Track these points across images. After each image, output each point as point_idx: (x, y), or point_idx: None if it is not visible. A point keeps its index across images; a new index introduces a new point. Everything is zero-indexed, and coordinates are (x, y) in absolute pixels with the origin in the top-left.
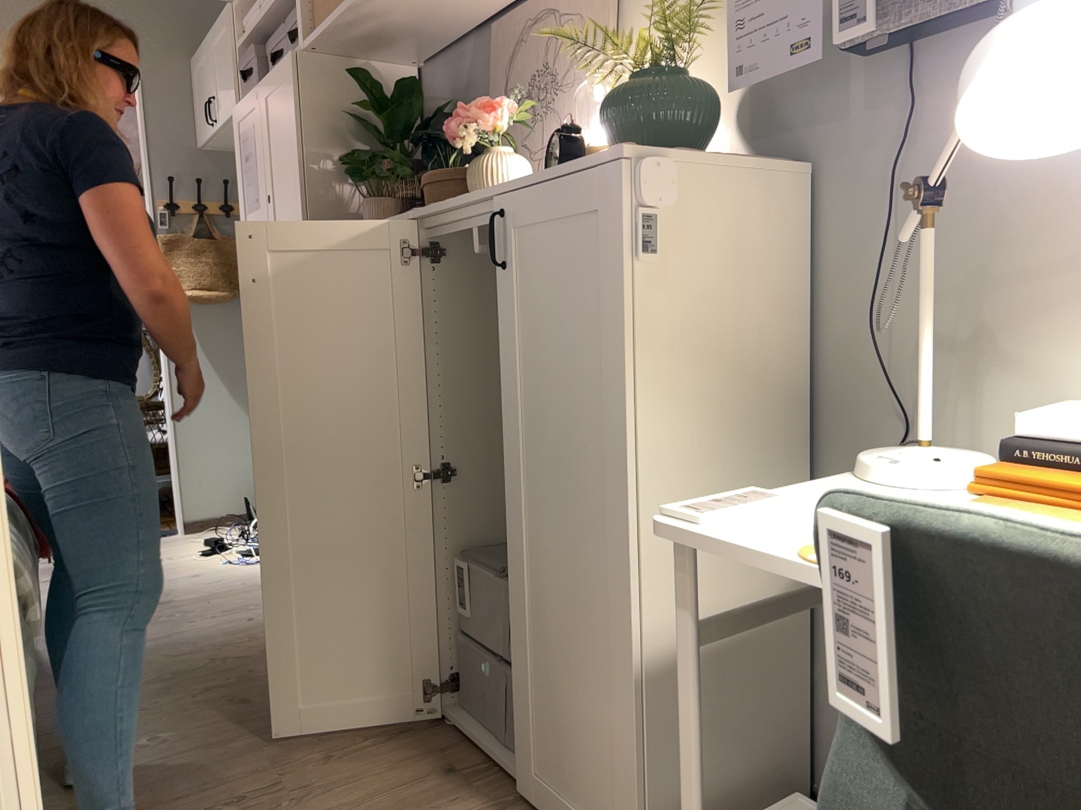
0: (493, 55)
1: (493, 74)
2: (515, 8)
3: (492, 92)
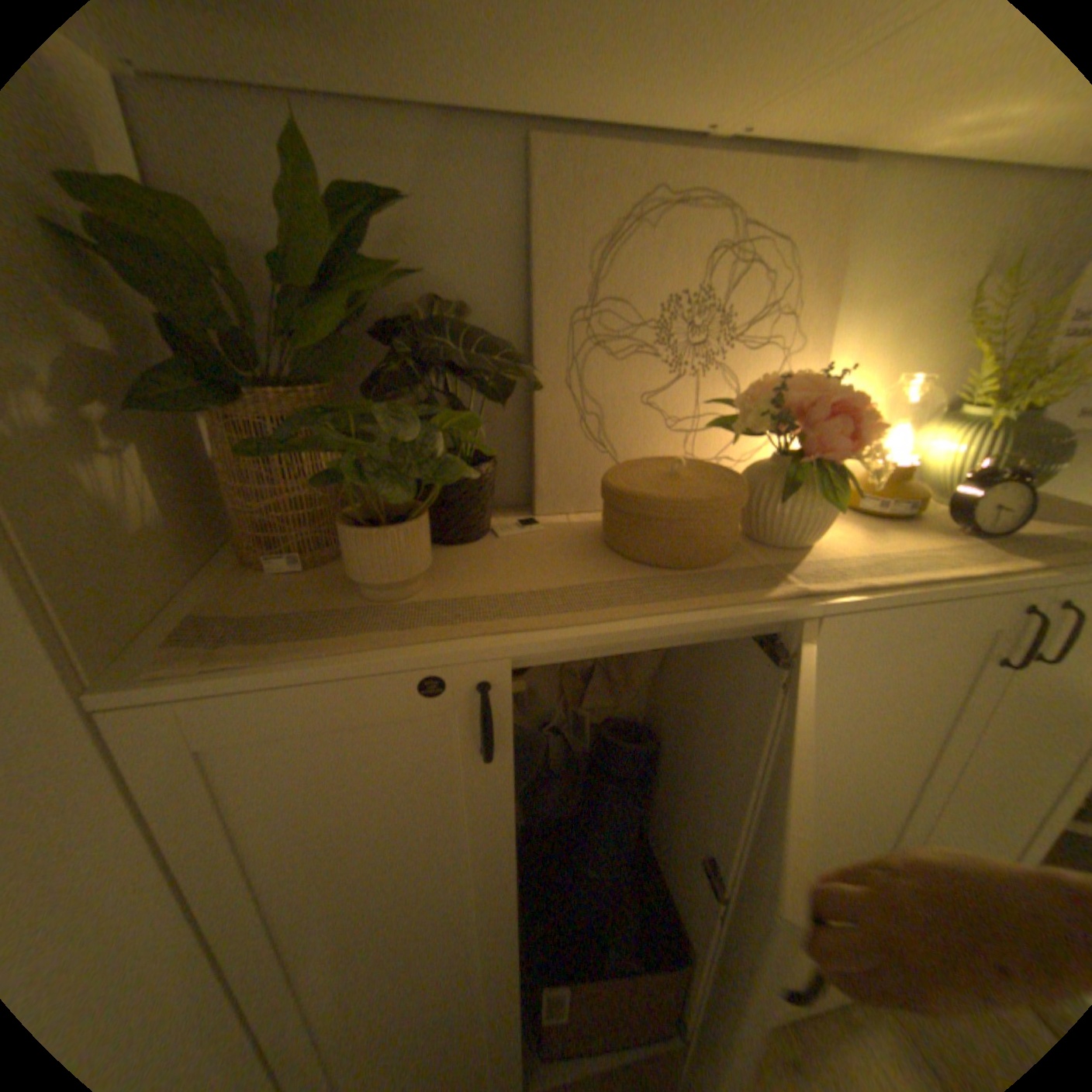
0: (543, 204)
1: (543, 242)
2: (610, 131)
3: (541, 279)
